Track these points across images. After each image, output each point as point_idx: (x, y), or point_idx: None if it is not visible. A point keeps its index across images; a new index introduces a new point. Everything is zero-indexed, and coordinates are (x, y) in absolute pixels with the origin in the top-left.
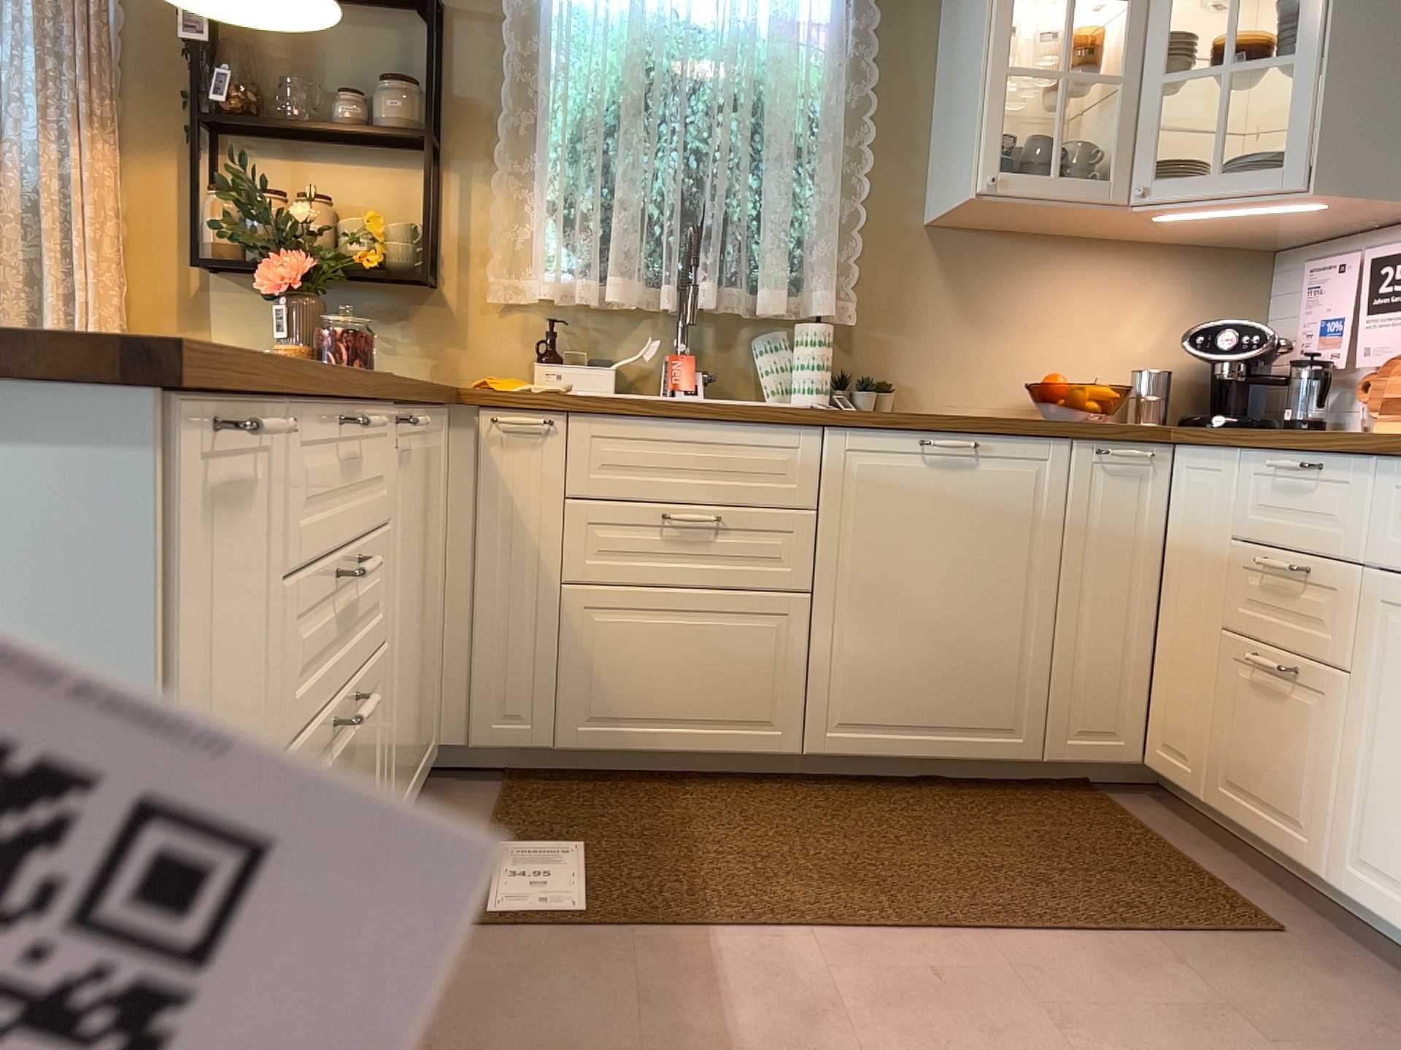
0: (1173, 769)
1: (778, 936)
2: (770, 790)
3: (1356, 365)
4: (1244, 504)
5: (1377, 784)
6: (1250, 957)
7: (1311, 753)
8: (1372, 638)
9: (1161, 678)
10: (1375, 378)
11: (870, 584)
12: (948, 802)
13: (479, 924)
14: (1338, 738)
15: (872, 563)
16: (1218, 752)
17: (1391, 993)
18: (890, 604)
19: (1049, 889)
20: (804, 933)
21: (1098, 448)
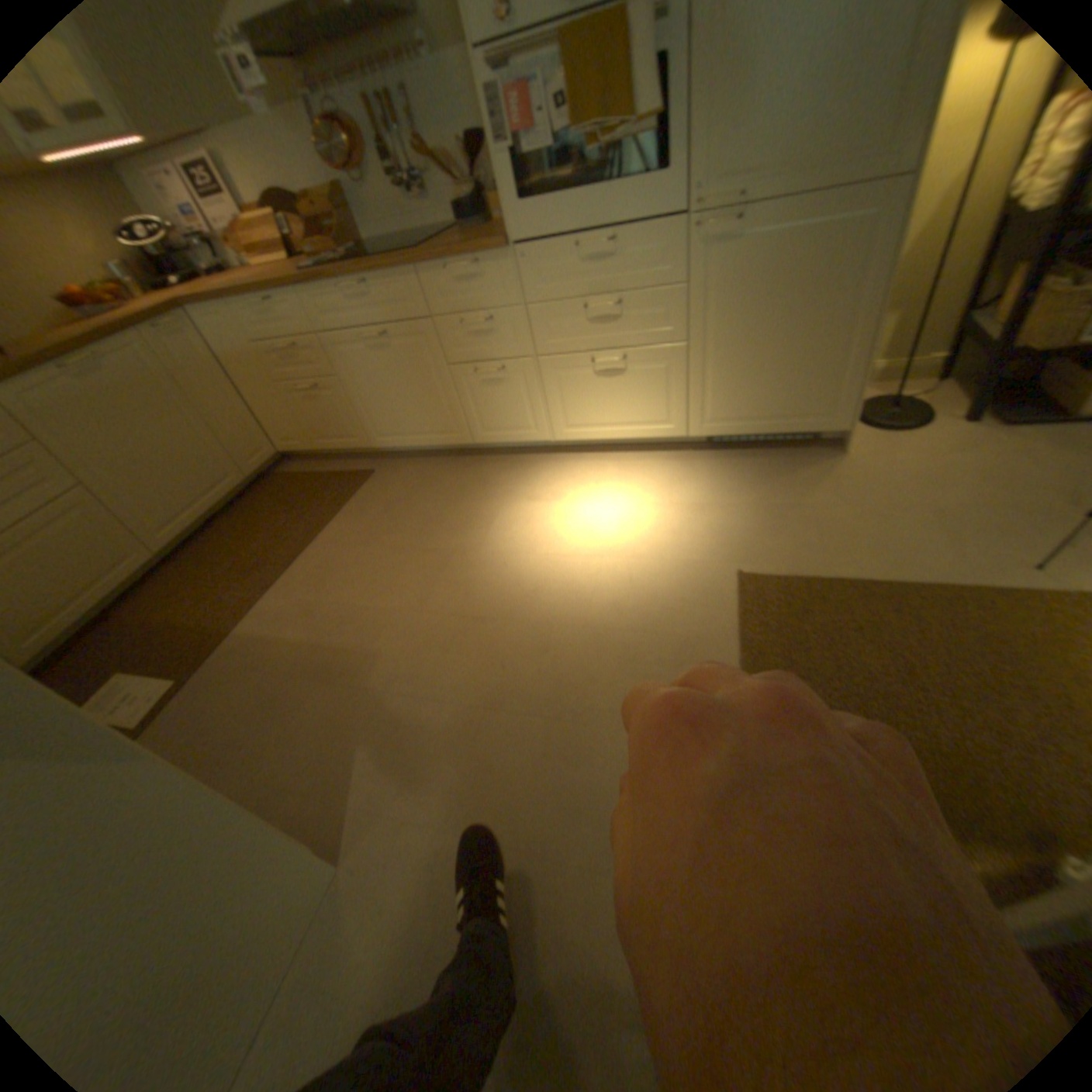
0: (292, 446)
1: (256, 608)
2: (156, 580)
3: (212, 229)
4: (244, 324)
5: (369, 407)
6: (376, 484)
7: (341, 410)
8: (336, 358)
9: (260, 415)
10: (228, 235)
11: (108, 458)
12: (231, 520)
13: (139, 731)
14: (347, 399)
15: (98, 447)
16: (306, 430)
17: (410, 463)
18: (128, 461)
19: (307, 515)
20: (262, 598)
21: (152, 325)
